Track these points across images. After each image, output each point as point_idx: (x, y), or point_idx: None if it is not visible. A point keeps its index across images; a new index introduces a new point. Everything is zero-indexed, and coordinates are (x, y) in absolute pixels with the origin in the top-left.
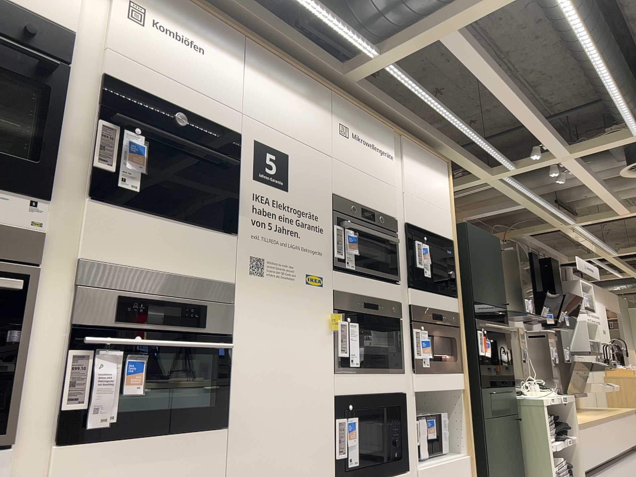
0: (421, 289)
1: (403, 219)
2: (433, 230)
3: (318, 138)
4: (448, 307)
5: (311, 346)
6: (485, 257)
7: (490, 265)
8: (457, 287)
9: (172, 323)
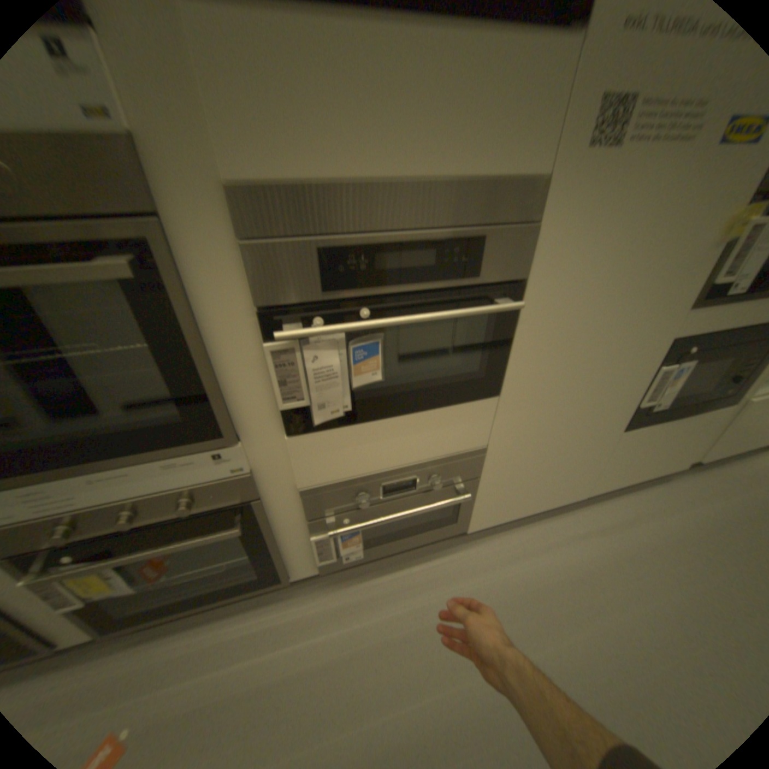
0: None
1: None
2: None
3: None
4: None
5: (670, 273)
6: None
7: None
8: None
9: (420, 277)
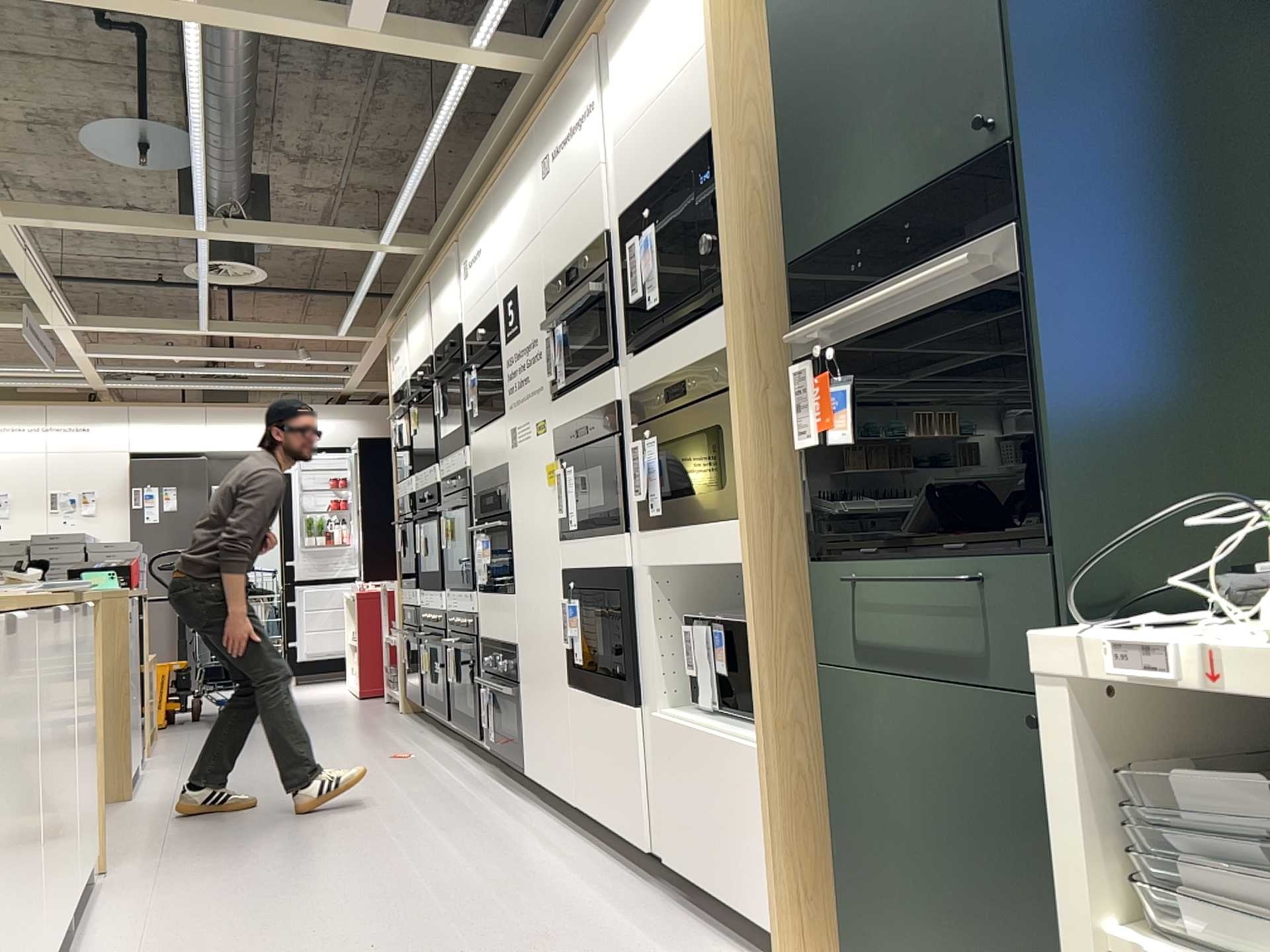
0: (657, 342)
1: (624, 211)
2: (669, 163)
3: (530, 223)
4: (707, 346)
5: (543, 511)
6: (863, 11)
7: (894, 14)
8: (731, 265)
9: (491, 509)
